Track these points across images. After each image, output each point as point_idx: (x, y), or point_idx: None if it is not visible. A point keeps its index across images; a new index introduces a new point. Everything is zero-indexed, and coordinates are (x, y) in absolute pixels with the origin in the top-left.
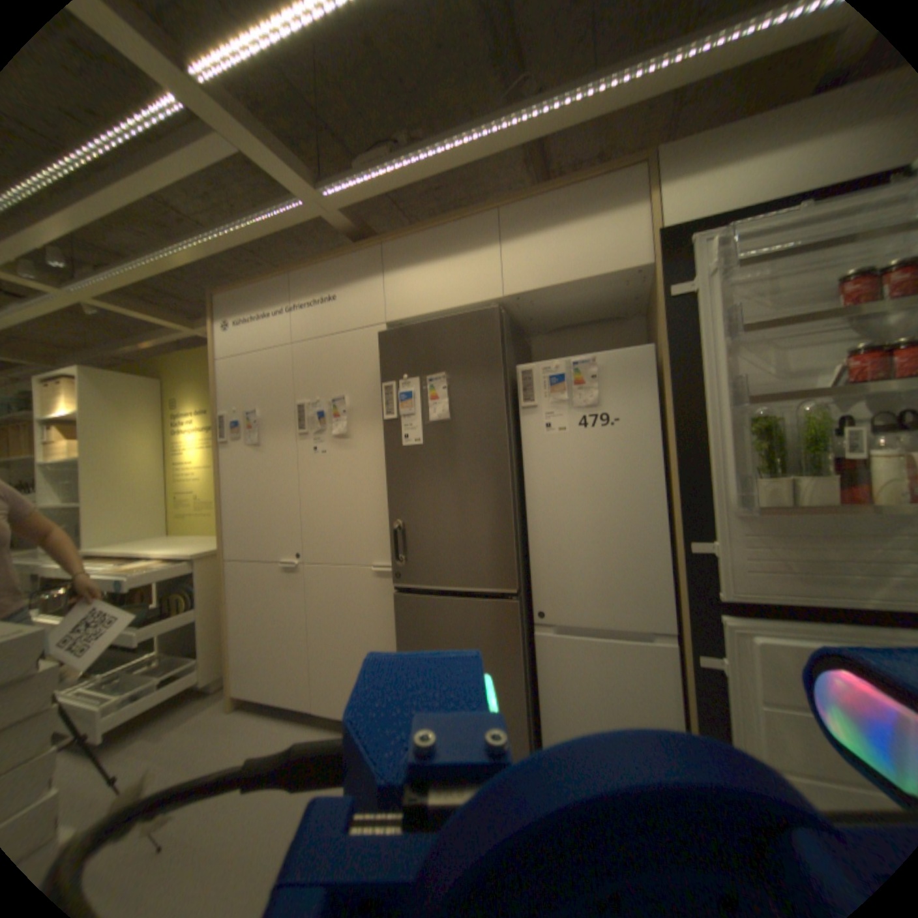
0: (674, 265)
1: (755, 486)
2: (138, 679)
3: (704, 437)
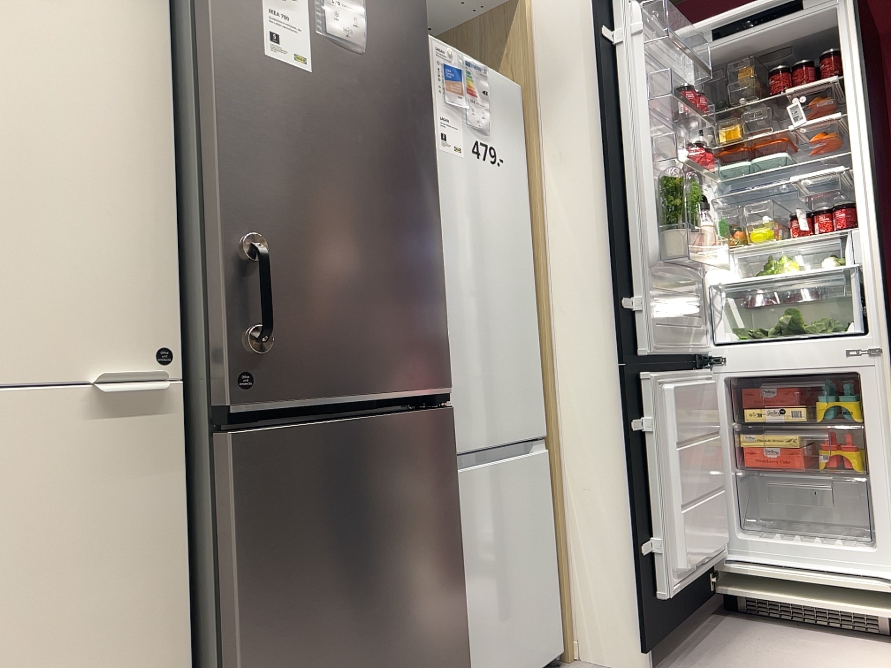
0: (603, 6)
1: (665, 240)
2: None
3: (624, 189)
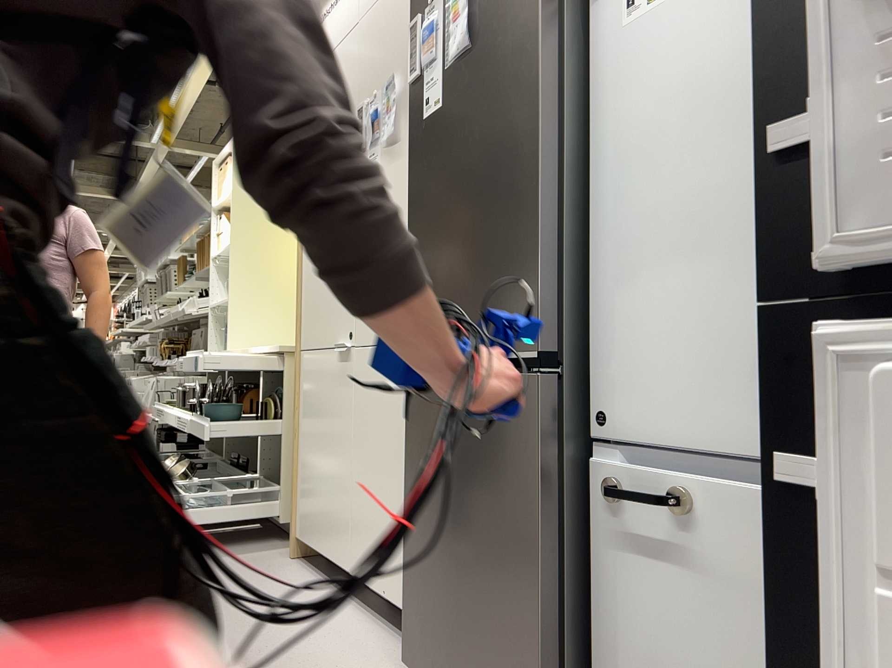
0: None
1: None
2: (222, 488)
3: None
